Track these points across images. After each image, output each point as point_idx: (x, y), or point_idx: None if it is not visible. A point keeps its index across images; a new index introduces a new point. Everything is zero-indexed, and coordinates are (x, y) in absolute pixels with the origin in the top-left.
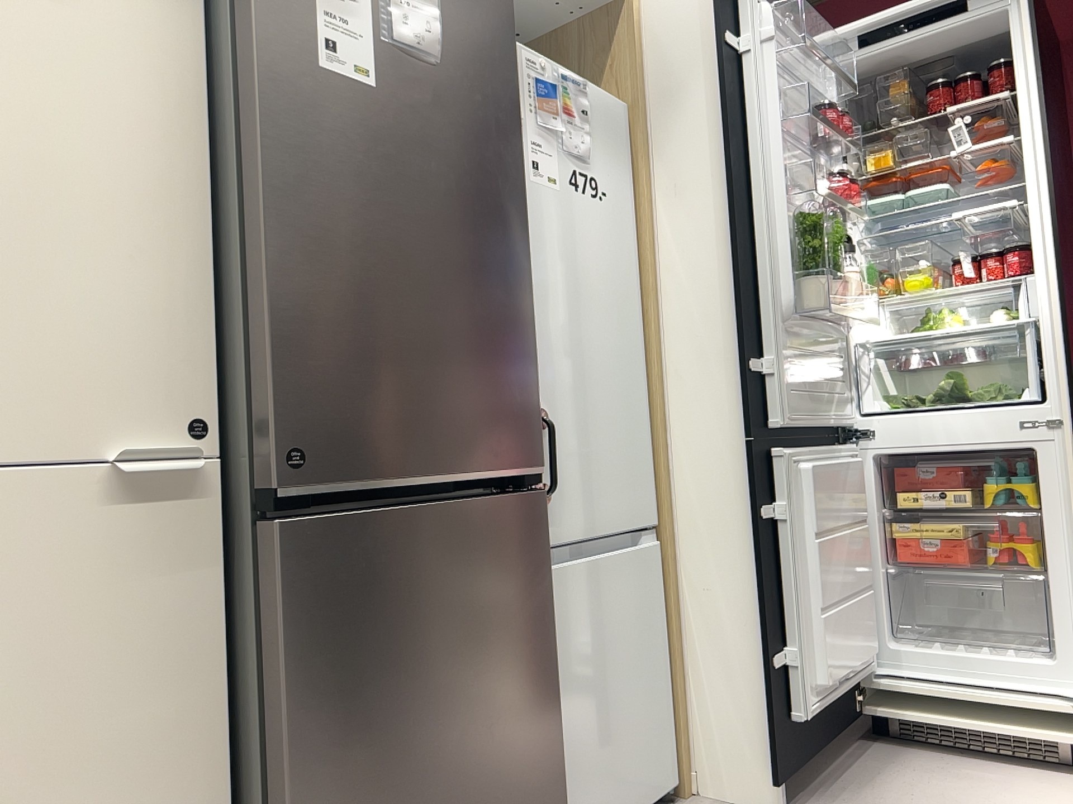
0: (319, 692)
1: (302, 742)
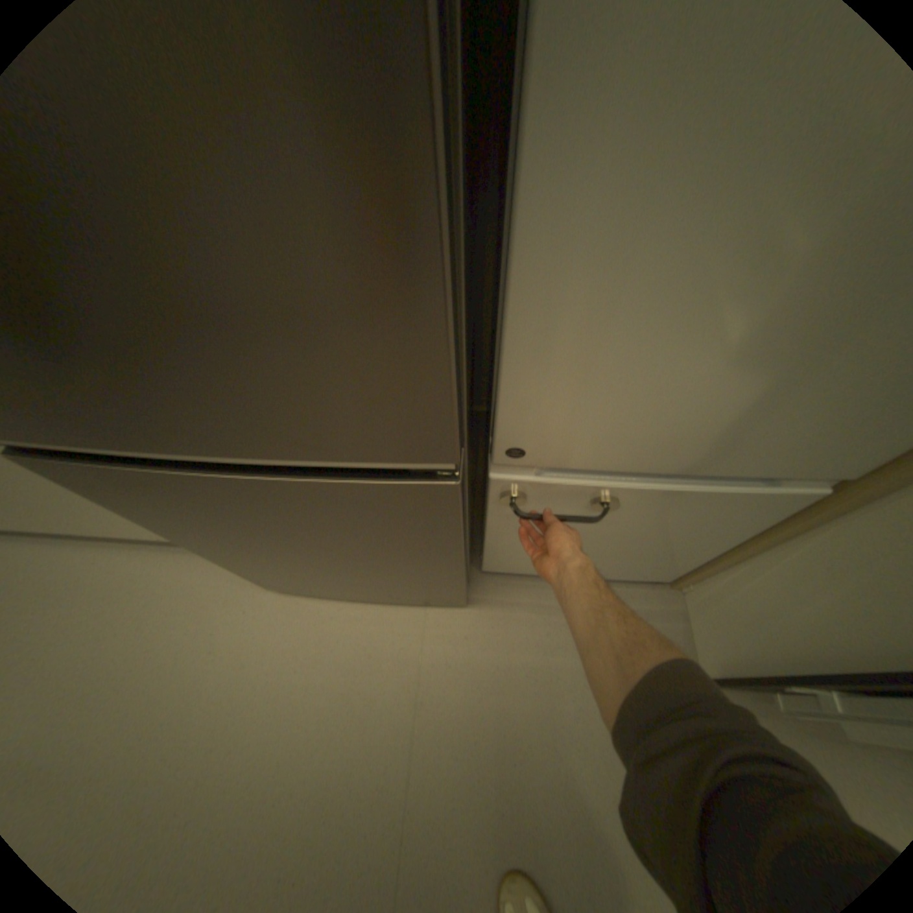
0: (165, 527)
1: (172, 537)
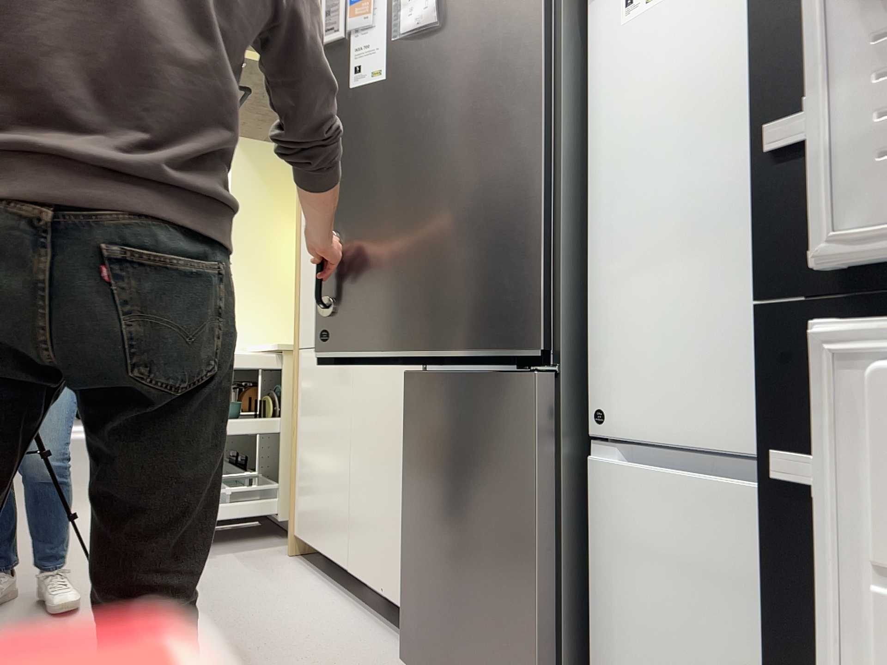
0: (412, 466)
1: (407, 487)
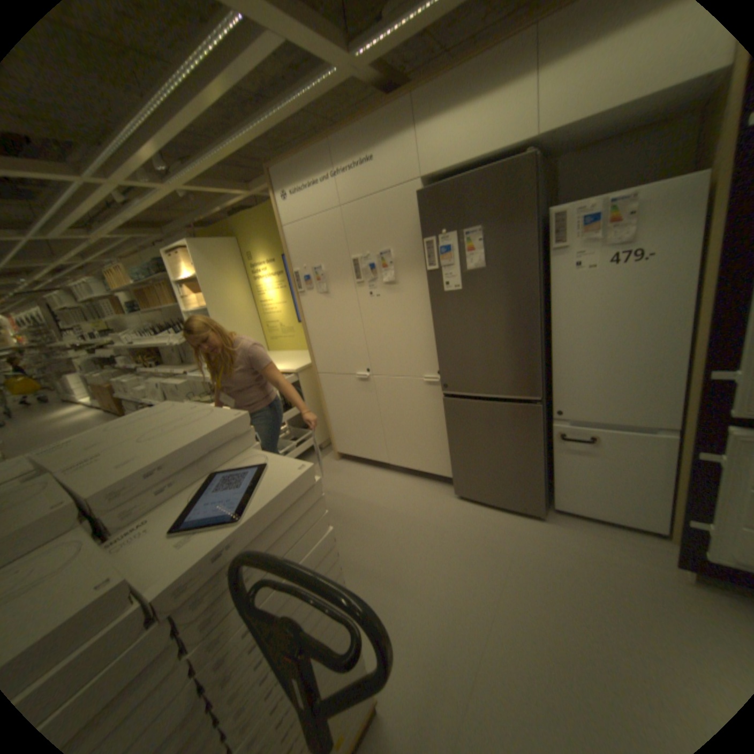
0: (455, 431)
1: (452, 439)
